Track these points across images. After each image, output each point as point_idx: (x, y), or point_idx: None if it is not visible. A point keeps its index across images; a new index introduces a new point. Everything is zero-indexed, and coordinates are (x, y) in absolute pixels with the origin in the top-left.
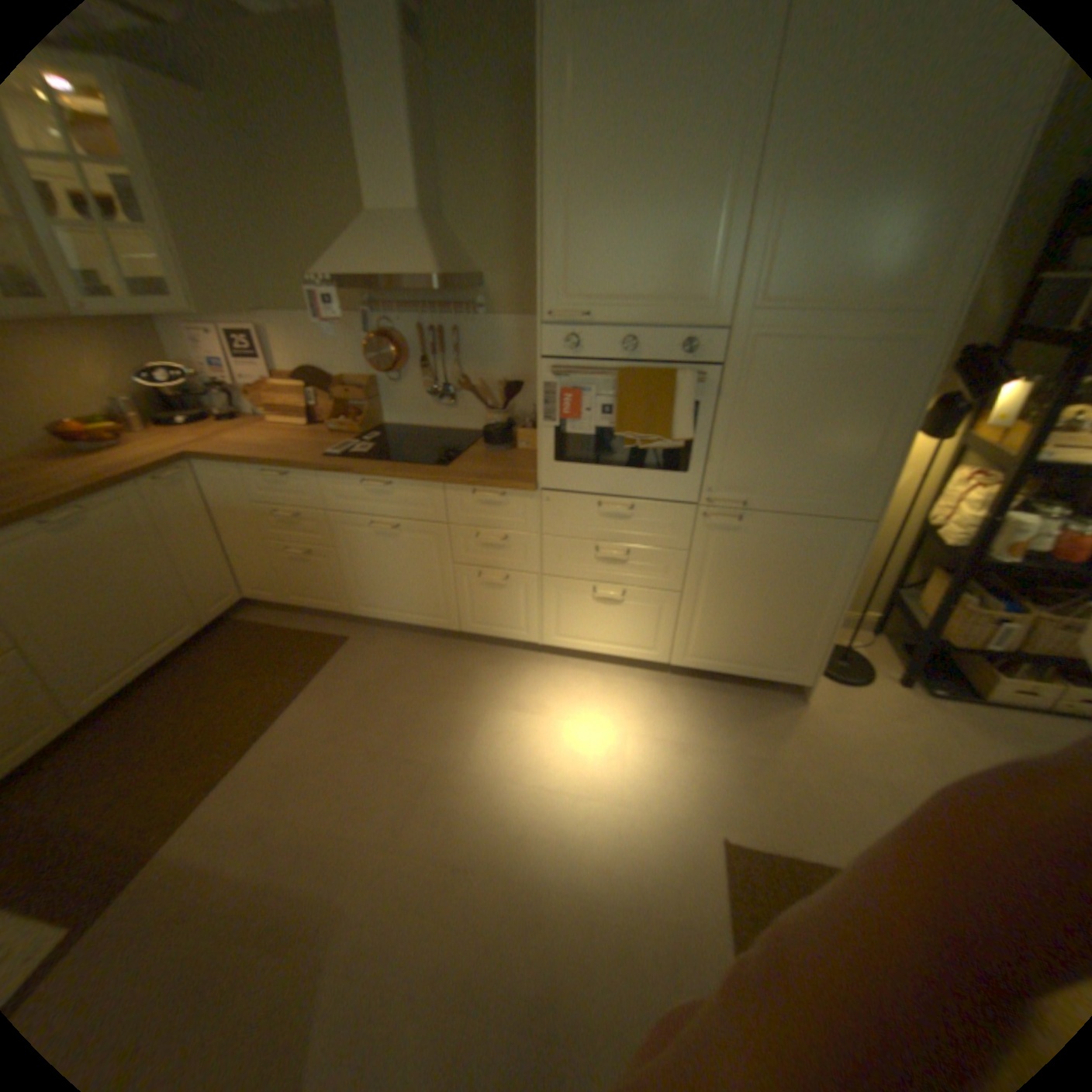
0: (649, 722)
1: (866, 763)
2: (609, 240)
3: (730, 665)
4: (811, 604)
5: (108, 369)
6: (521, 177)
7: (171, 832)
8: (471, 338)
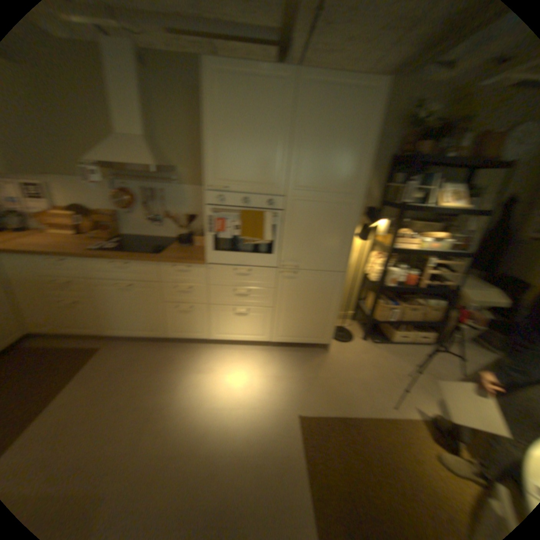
0: (264, 369)
1: (352, 373)
2: (236, 158)
3: (297, 339)
4: (326, 308)
5: None
6: (196, 127)
7: None
8: (172, 194)
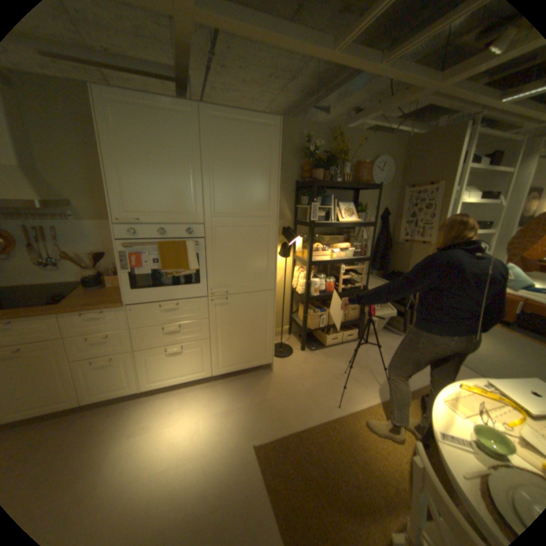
0: (207, 409)
1: (296, 386)
2: (142, 190)
3: (238, 366)
4: (261, 328)
5: None
6: (87, 158)
7: None
8: (63, 233)
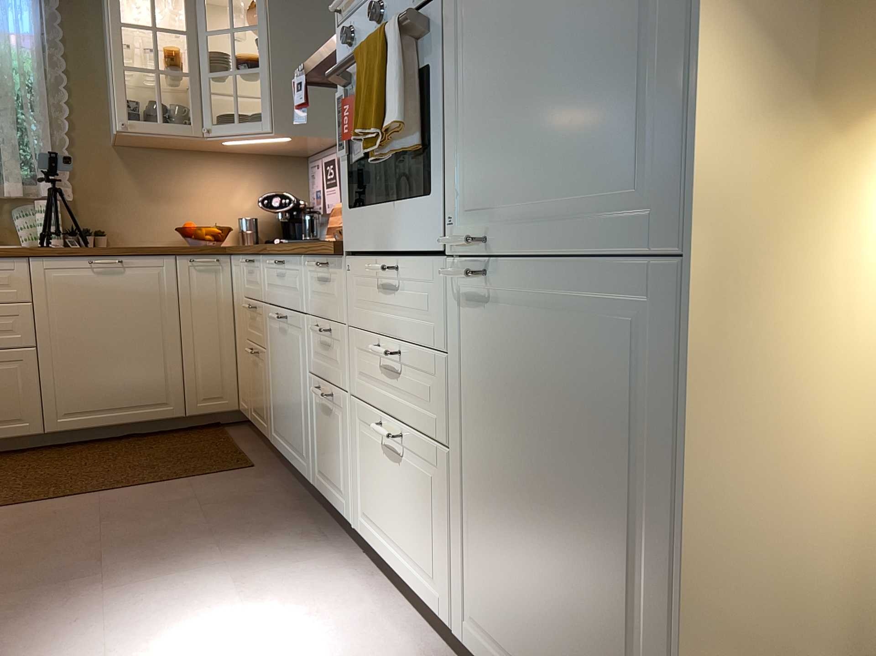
0: None
1: None
2: None
3: None
4: (625, 531)
5: (253, 196)
6: None
7: None
8: None
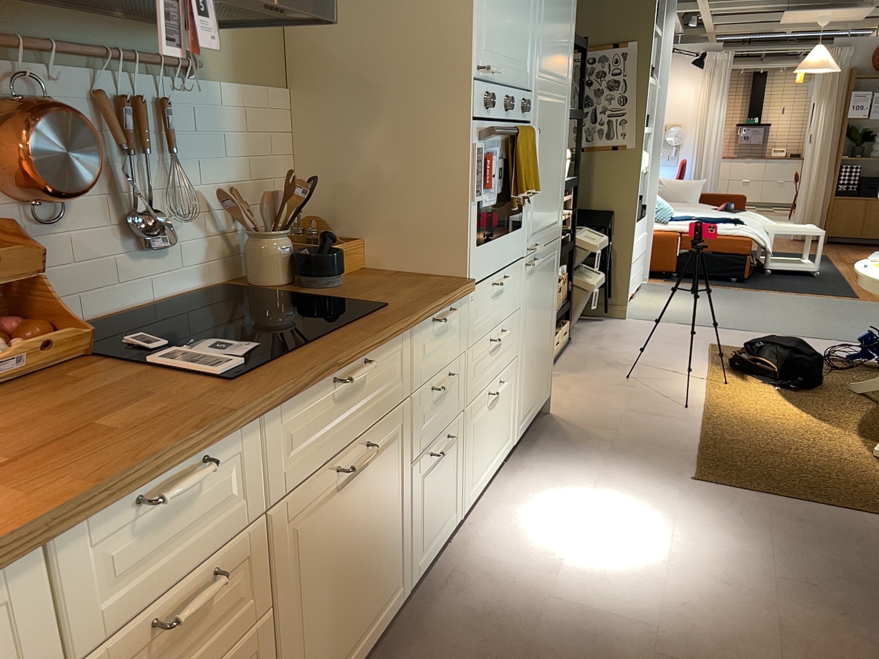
0: (570, 487)
1: (607, 411)
2: (501, 3)
3: (531, 411)
4: (550, 319)
5: None
6: None
7: None
8: (183, 120)
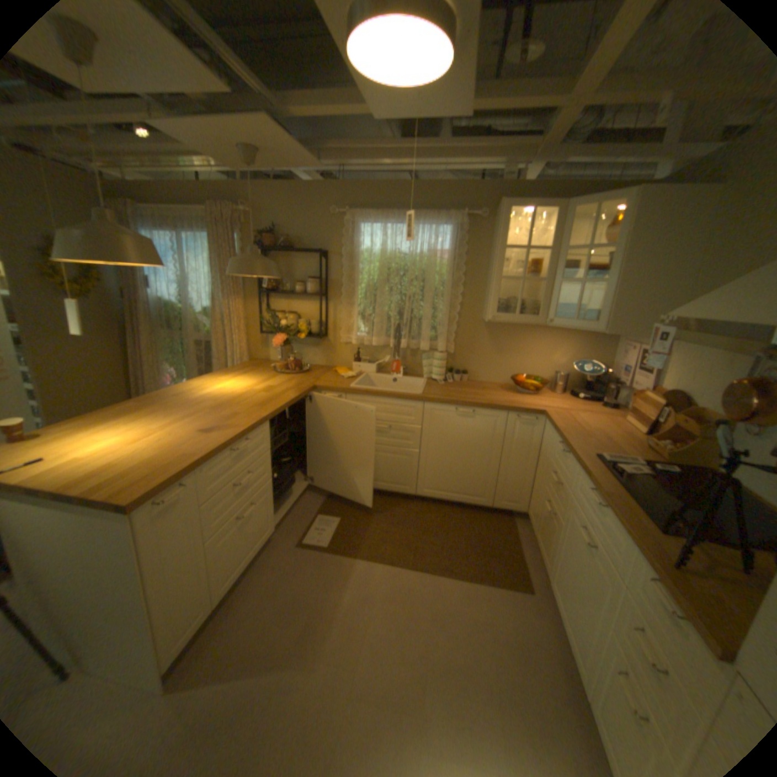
0: None
1: None
2: None
3: None
4: None
5: (569, 356)
6: None
7: (367, 559)
8: None
